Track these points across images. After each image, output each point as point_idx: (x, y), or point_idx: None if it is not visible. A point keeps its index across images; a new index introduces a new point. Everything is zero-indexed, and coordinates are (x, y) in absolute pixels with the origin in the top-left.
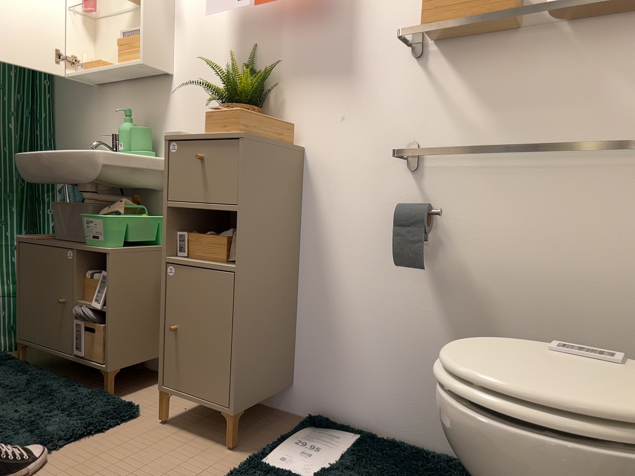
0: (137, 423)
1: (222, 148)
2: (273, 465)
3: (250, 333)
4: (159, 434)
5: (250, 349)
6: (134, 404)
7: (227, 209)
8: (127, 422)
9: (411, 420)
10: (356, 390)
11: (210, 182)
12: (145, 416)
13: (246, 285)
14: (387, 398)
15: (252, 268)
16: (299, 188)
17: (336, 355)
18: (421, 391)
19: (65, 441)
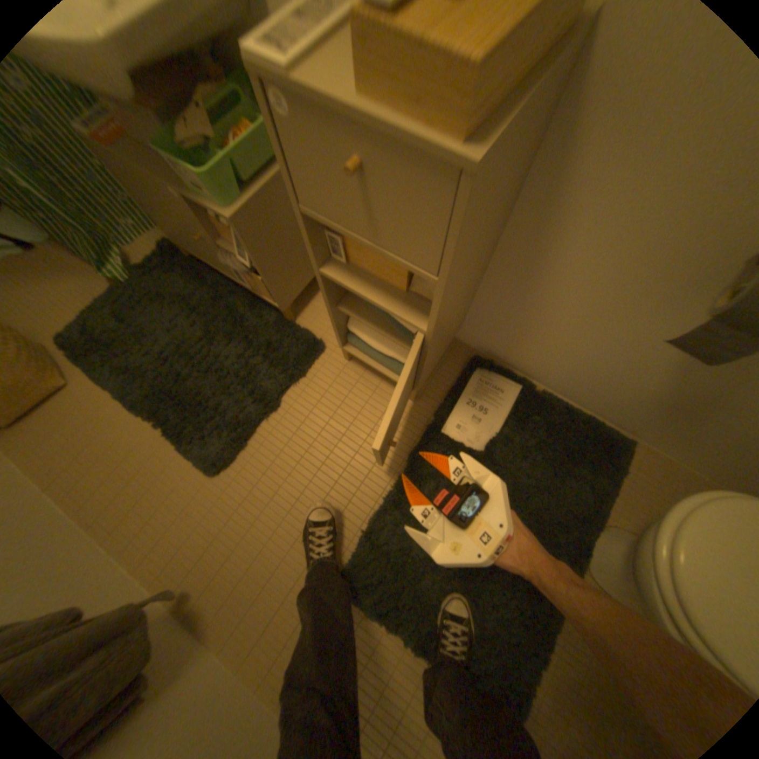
0: (329, 361)
1: (413, 163)
2: (453, 435)
3: (437, 351)
4: (351, 378)
5: (435, 358)
6: (319, 337)
7: (420, 271)
8: (320, 360)
9: (576, 388)
10: (529, 355)
11: (386, 218)
12: (333, 350)
13: (439, 334)
14: (560, 371)
15: (449, 314)
16: (546, 128)
17: (519, 329)
18: (601, 383)
19: (284, 401)
